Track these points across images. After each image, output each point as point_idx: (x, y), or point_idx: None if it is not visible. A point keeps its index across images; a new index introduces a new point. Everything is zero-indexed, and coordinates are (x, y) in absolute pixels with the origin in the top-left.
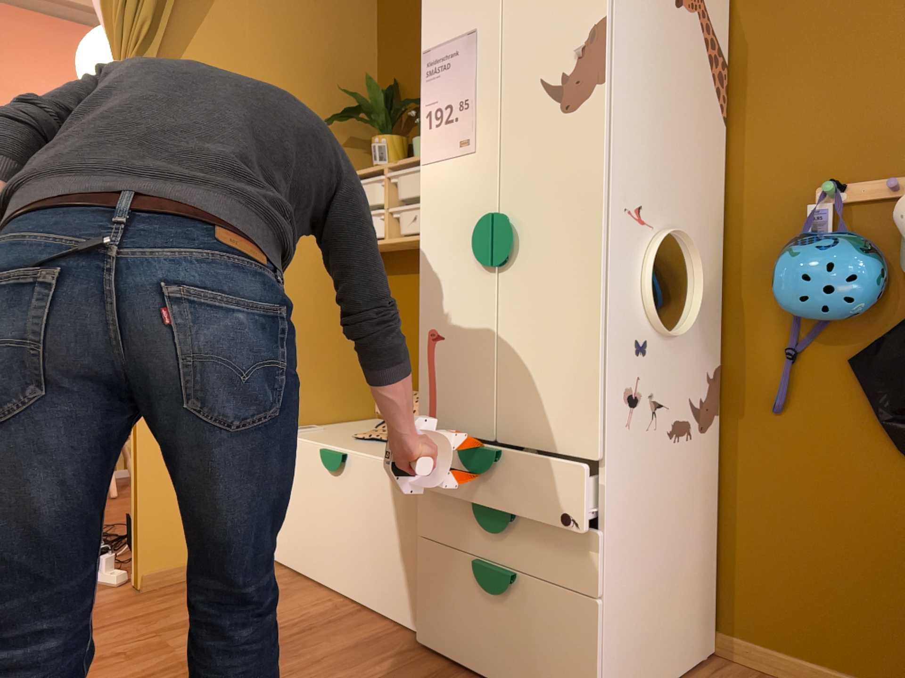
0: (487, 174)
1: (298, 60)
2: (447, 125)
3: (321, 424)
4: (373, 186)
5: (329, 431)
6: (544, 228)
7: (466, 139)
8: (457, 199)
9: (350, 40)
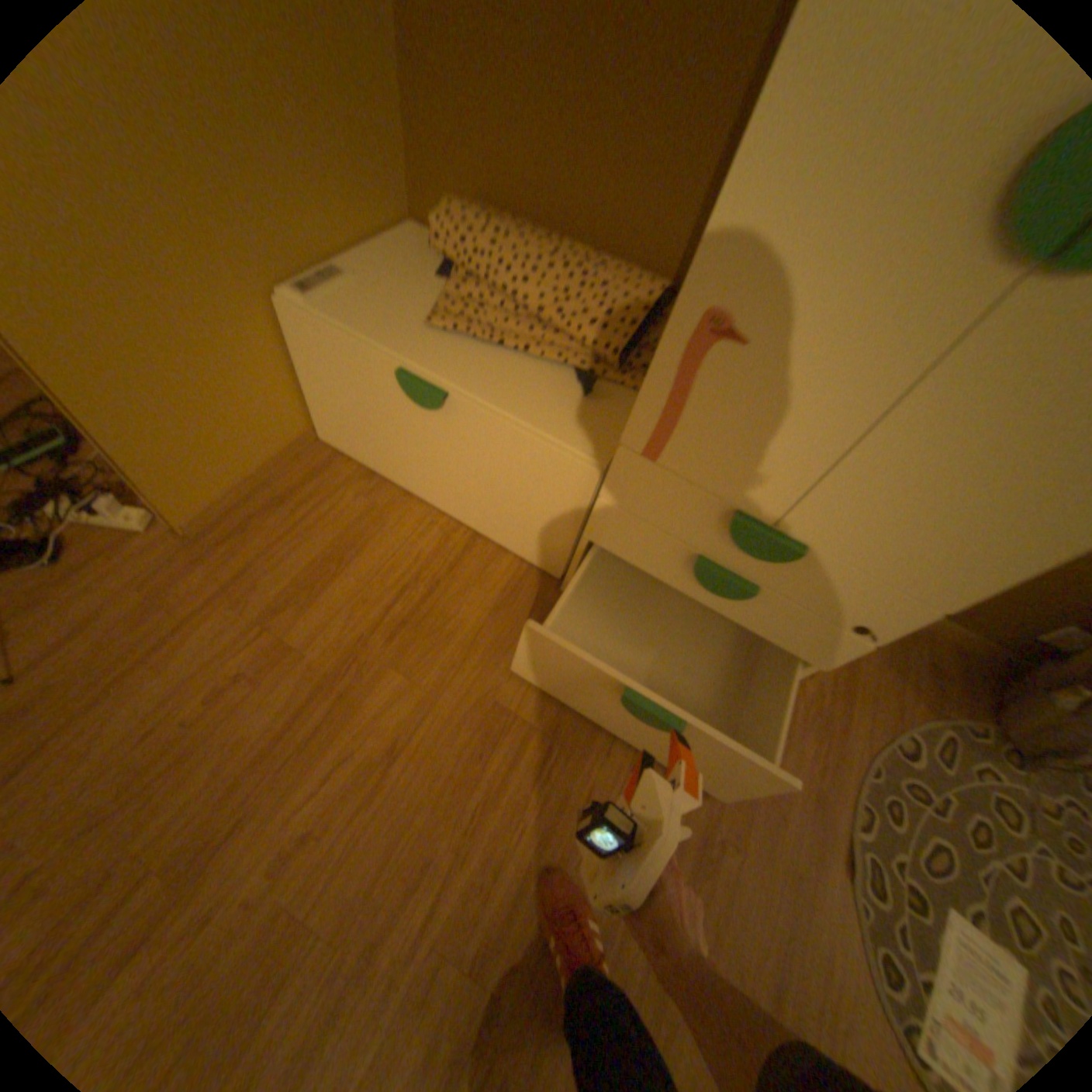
0: None
1: None
2: None
3: (339, 250)
4: None
5: (368, 281)
6: None
7: None
8: None
9: None
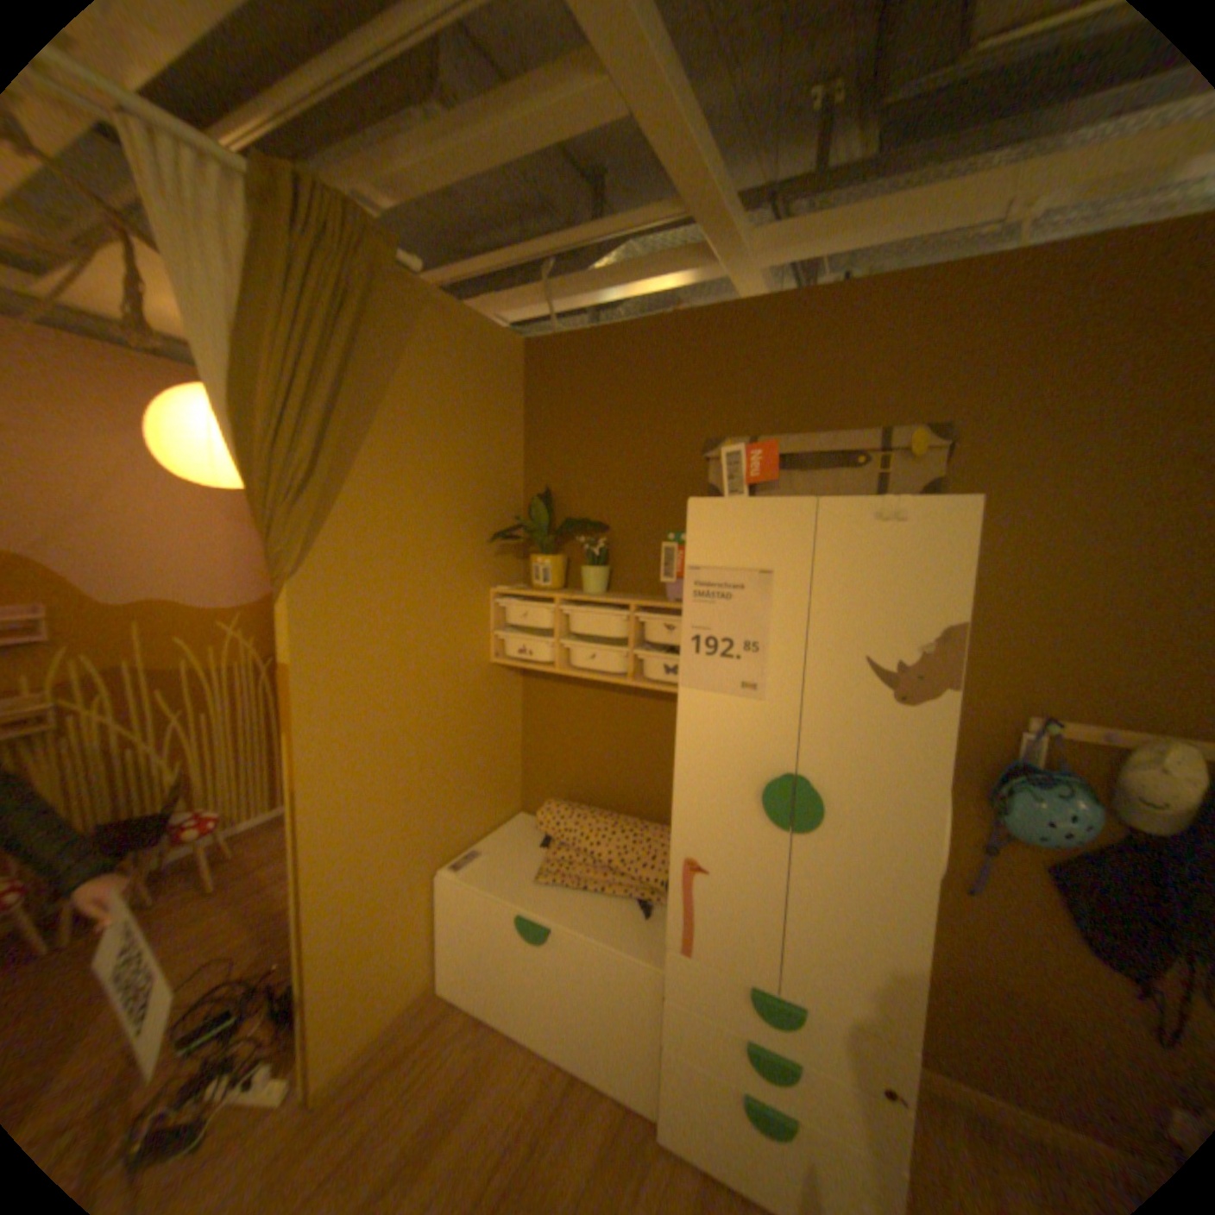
0: (780, 730)
1: (455, 473)
2: (723, 659)
3: (477, 840)
4: (538, 613)
5: (495, 858)
6: (861, 812)
7: (751, 683)
8: (735, 742)
9: (500, 442)
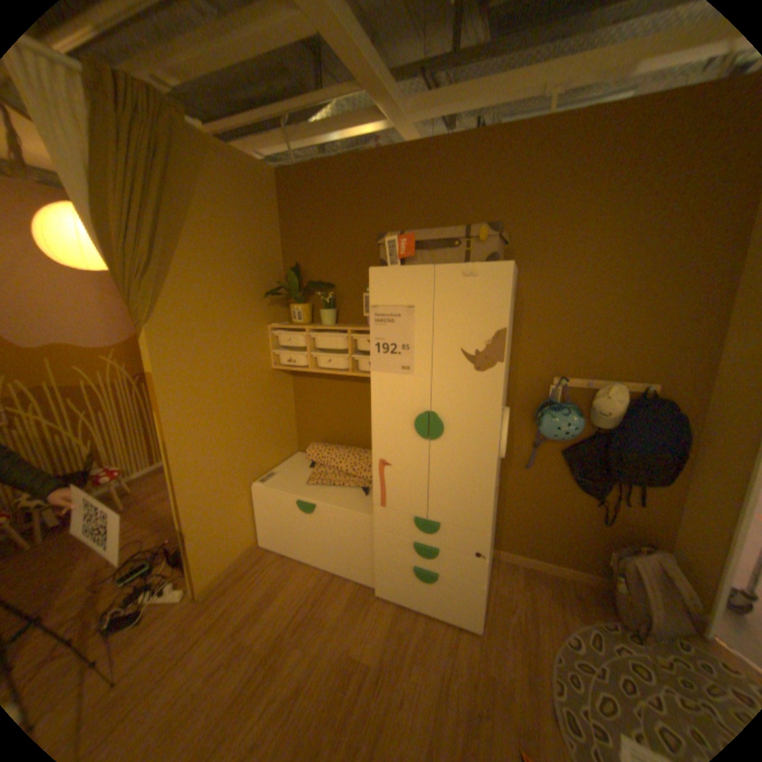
0: (421, 390)
1: (238, 256)
2: (391, 355)
3: (274, 467)
4: (297, 338)
5: (285, 475)
6: (461, 426)
7: (406, 367)
8: (400, 398)
9: (265, 235)
